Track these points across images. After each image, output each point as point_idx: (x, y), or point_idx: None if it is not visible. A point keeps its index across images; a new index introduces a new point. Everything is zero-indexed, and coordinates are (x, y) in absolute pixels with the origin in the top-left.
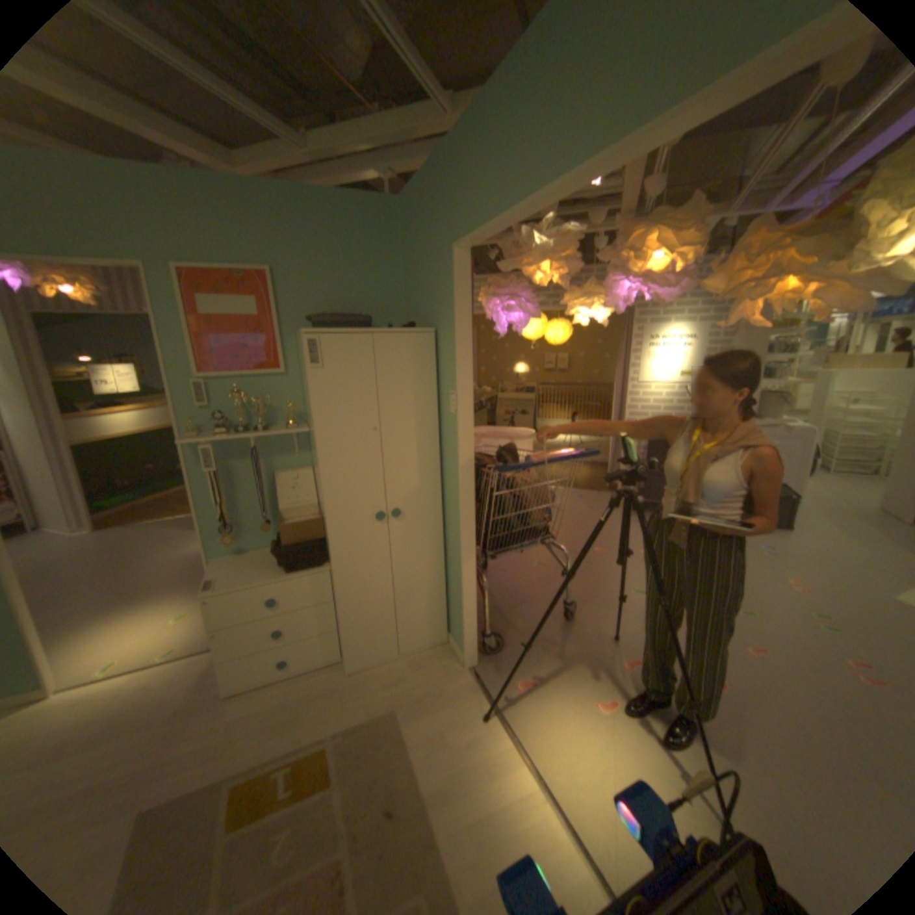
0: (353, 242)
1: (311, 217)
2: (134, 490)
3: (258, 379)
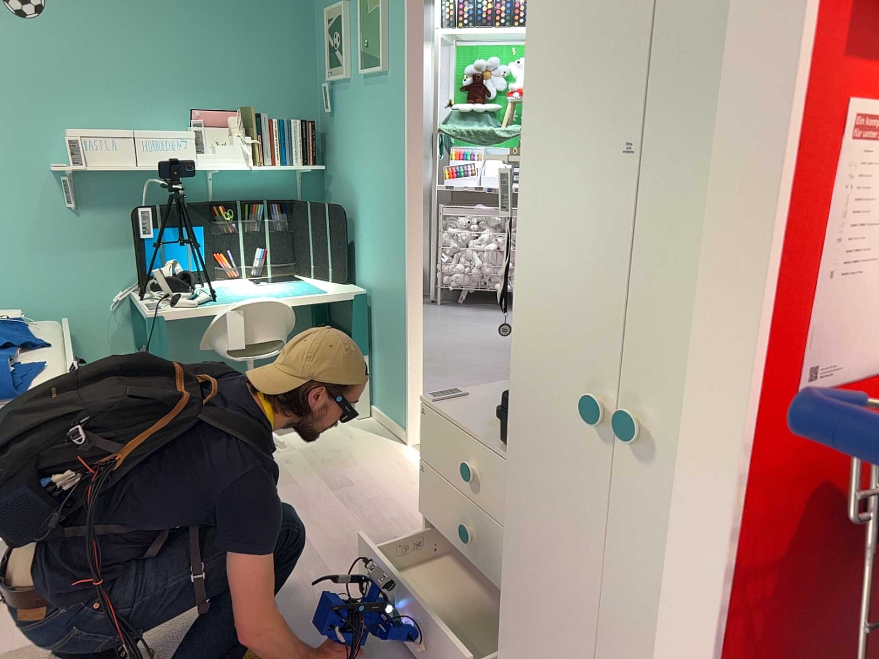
0: None
1: None
2: None
3: None
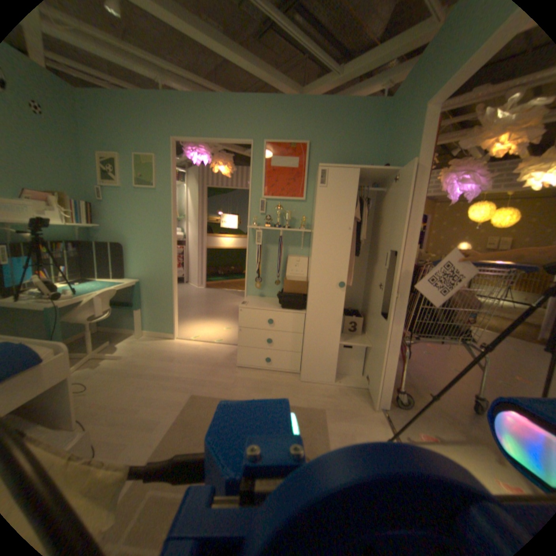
0: (358, 126)
1: (337, 113)
2: (224, 277)
3: (290, 202)
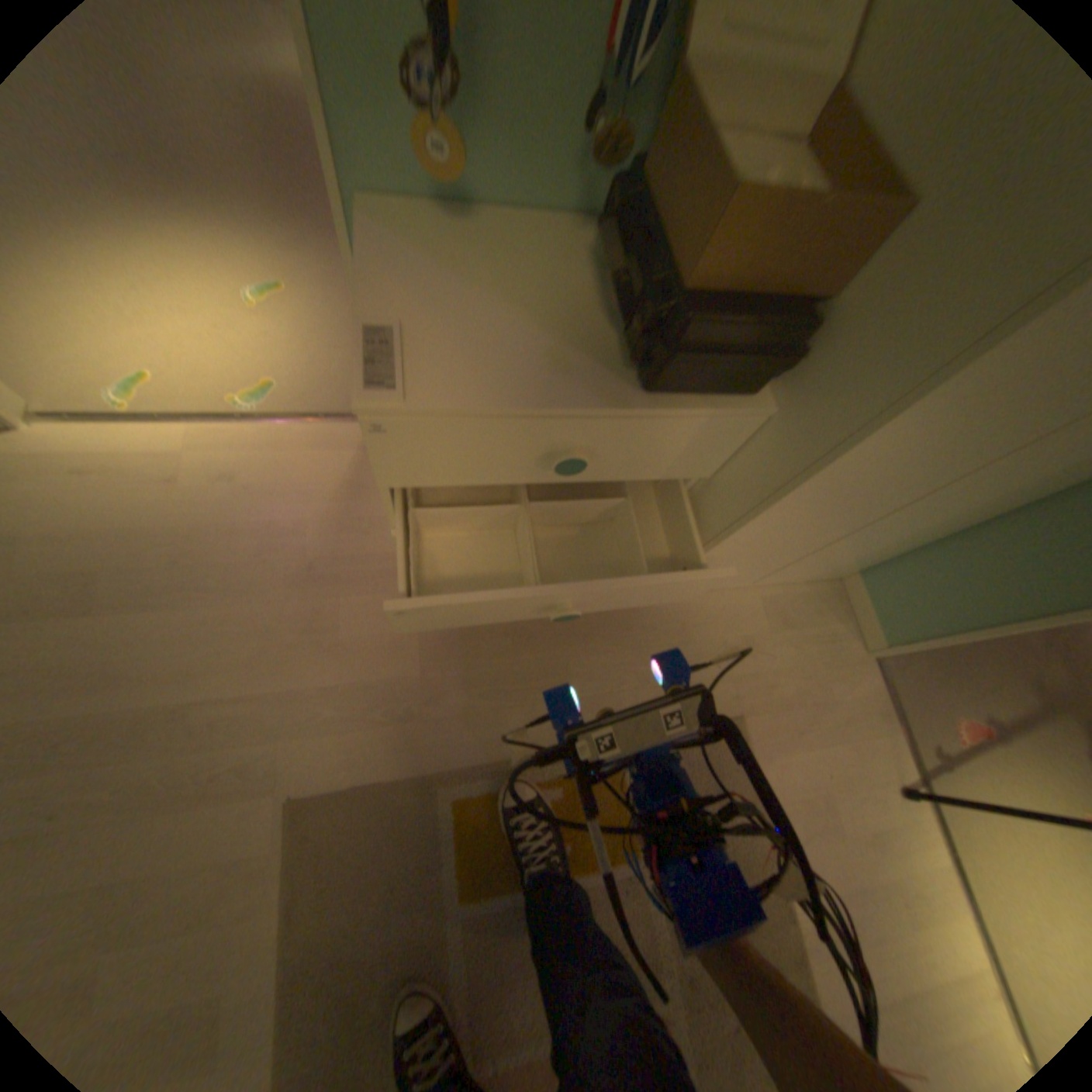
0: None
1: None
2: None
3: None
